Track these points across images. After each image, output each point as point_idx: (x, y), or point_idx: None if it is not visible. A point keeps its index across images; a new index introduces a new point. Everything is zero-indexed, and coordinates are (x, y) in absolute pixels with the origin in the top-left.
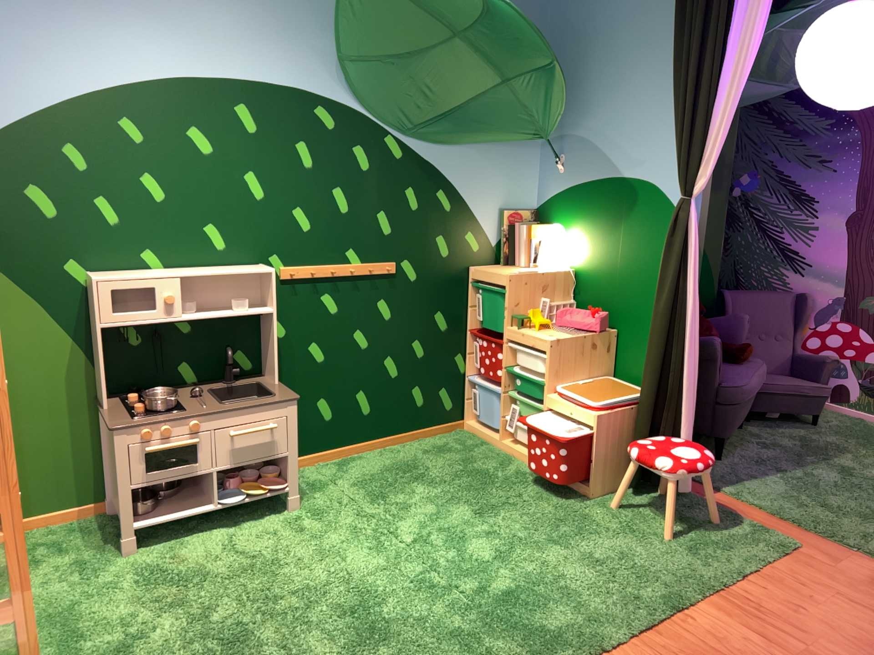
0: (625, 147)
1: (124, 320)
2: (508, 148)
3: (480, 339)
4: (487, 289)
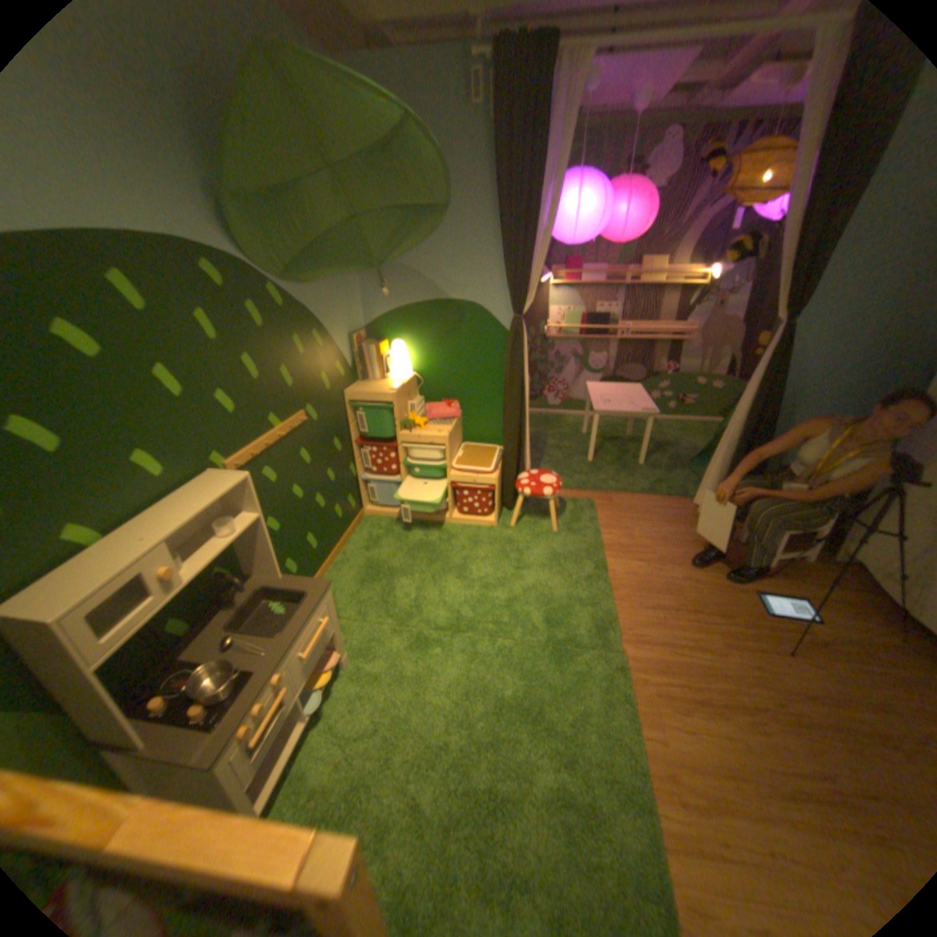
0: (448, 276)
1: (120, 636)
2: (342, 280)
3: (370, 448)
4: (374, 409)
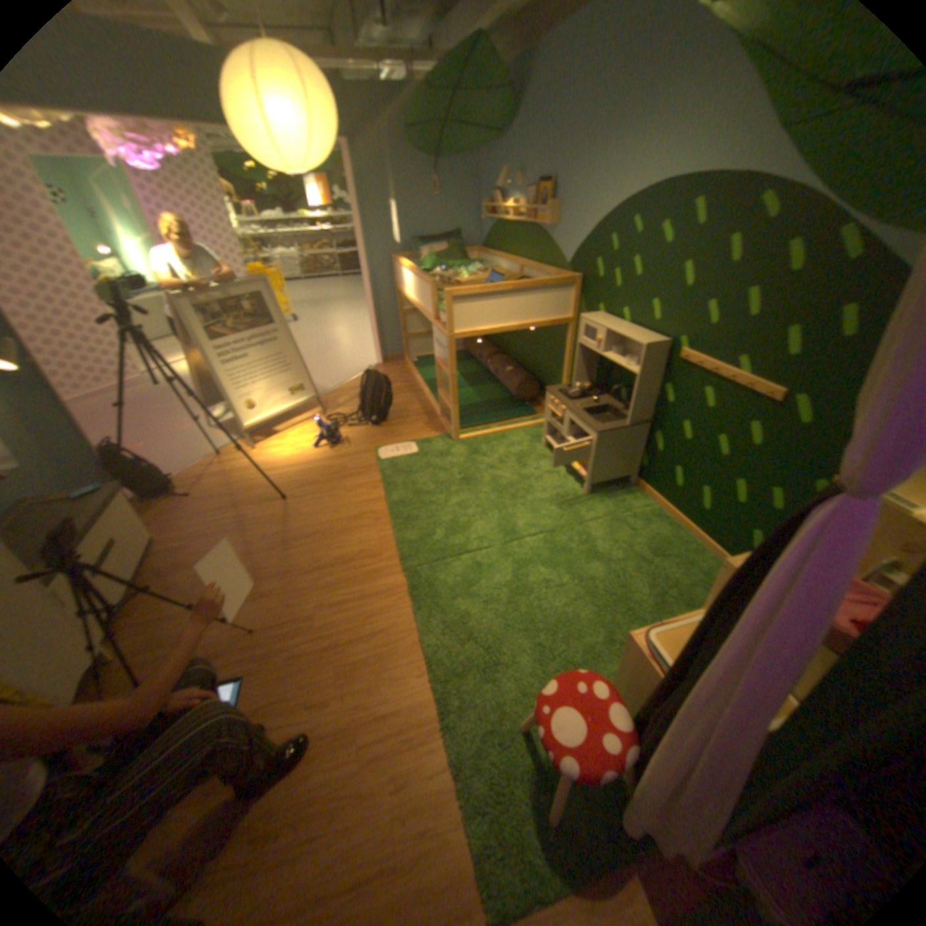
0: None
1: (584, 343)
2: None
3: None
4: None
